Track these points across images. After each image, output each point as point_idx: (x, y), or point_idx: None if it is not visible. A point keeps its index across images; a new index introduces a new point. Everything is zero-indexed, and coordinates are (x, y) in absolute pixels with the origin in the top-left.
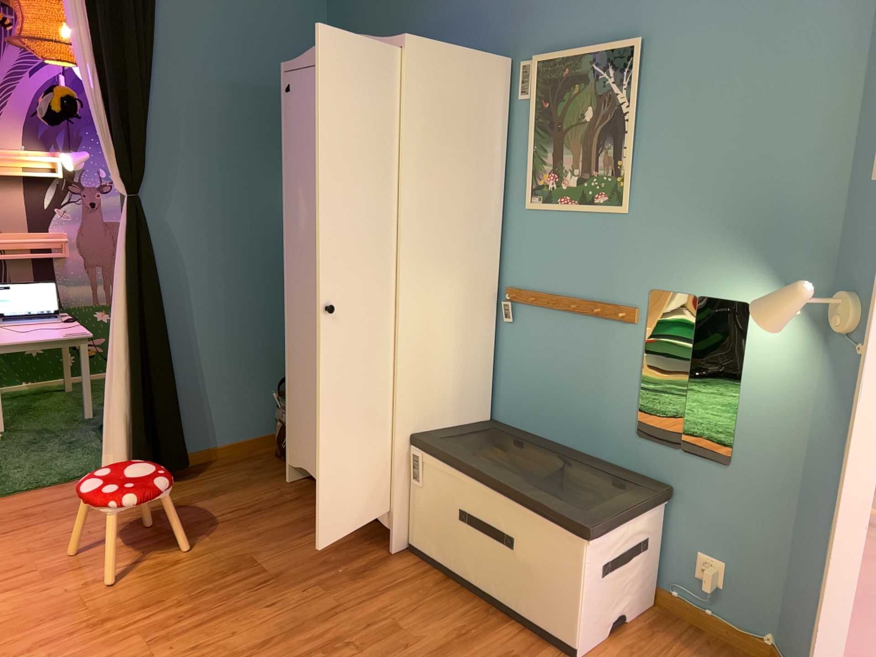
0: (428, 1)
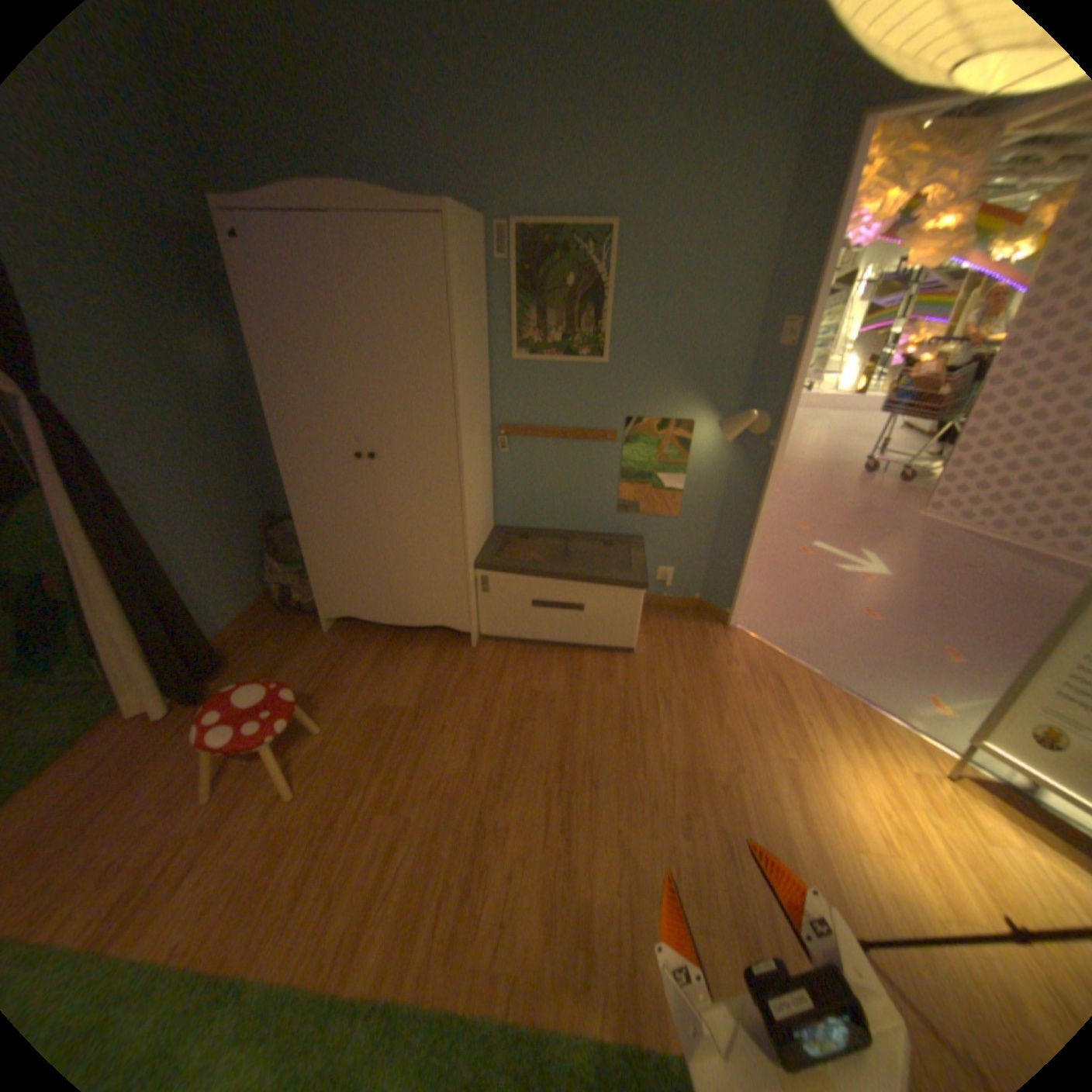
0: (355, 125)
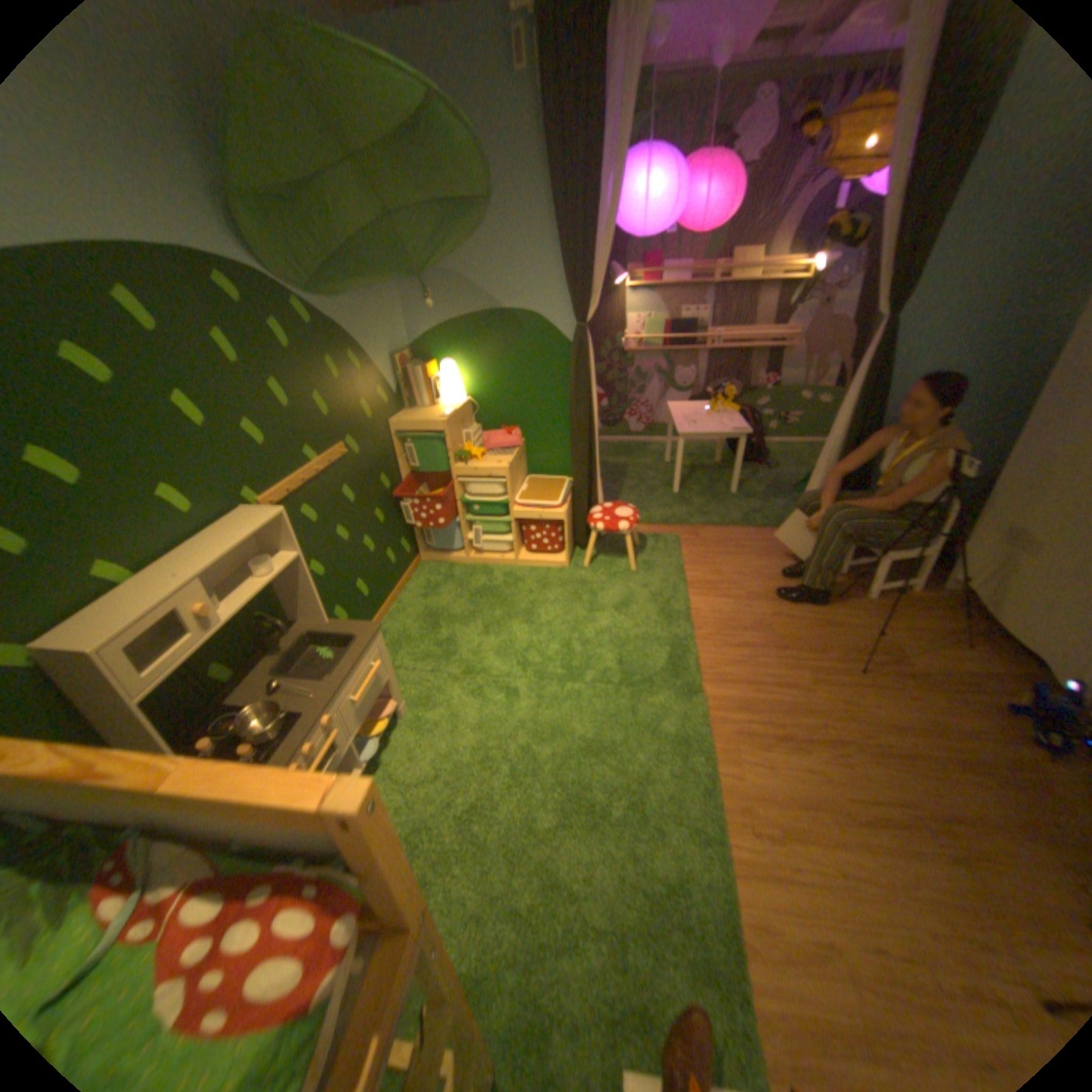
0: None
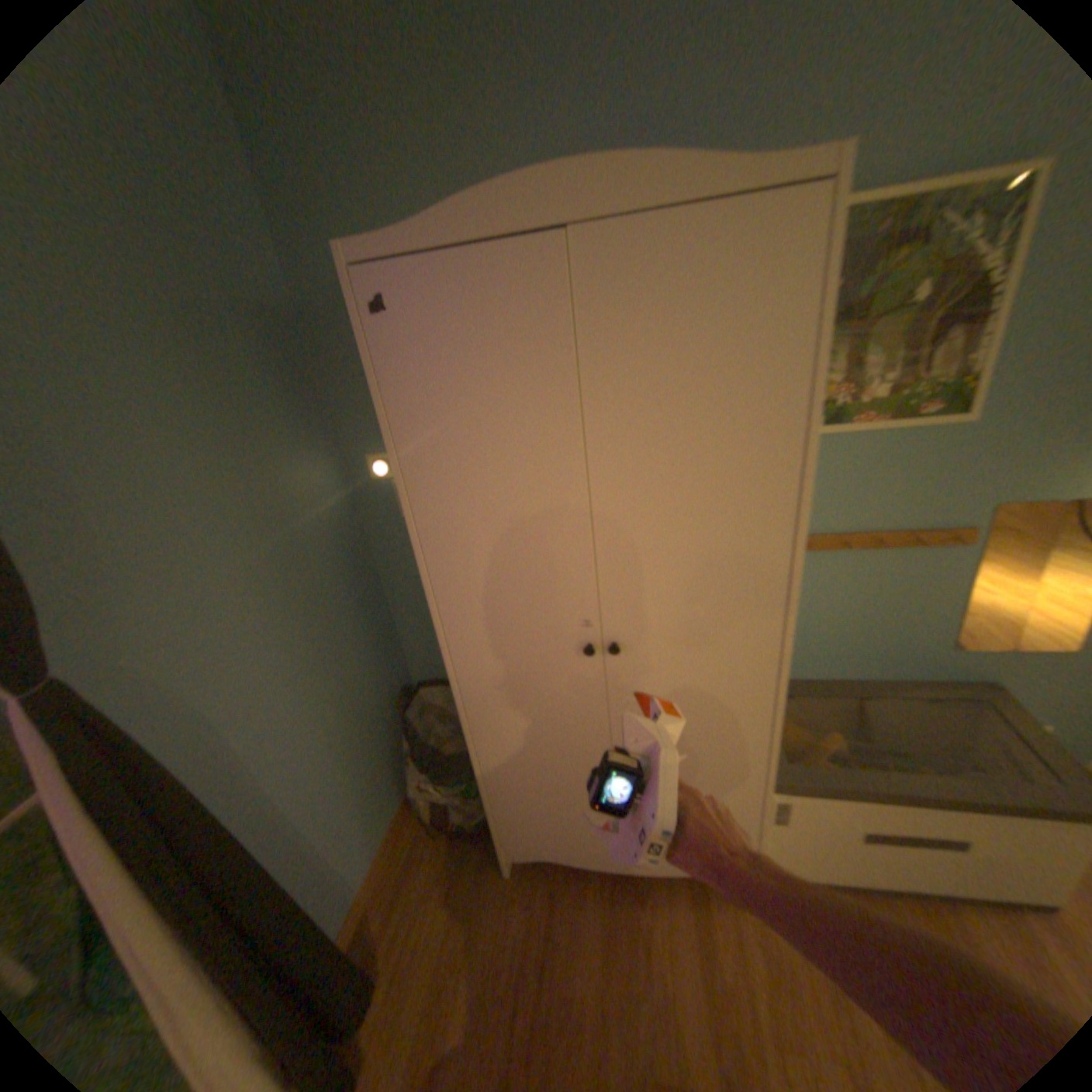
0: (539, 95)
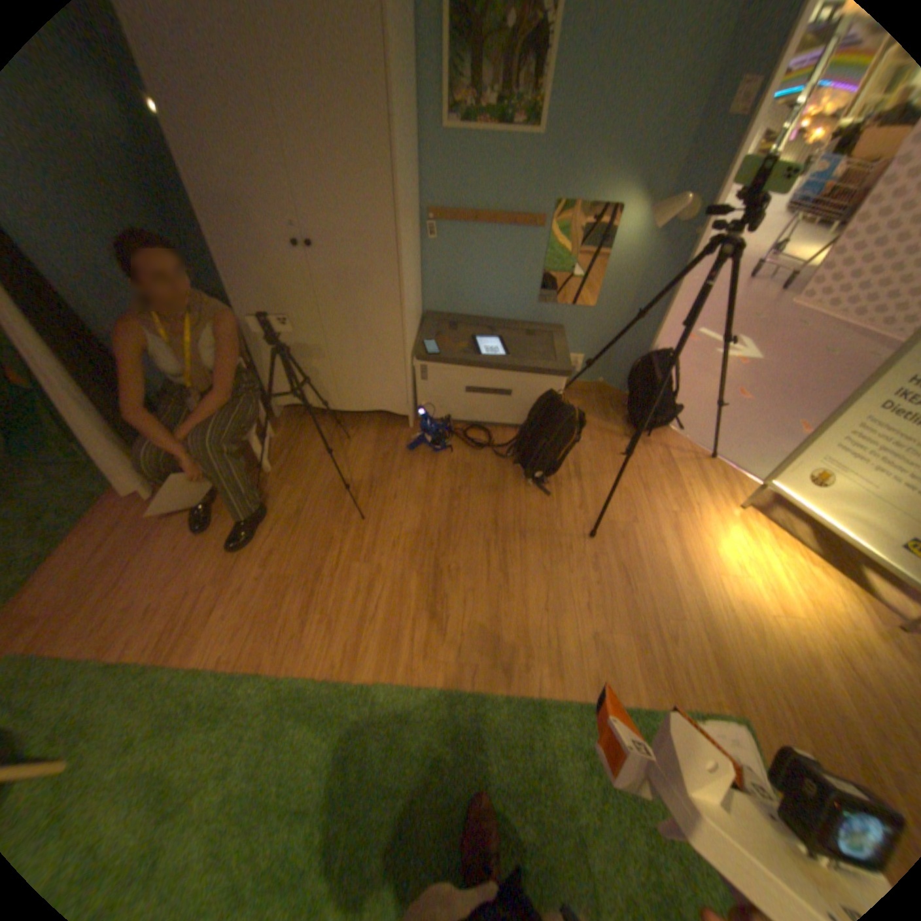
0: None
